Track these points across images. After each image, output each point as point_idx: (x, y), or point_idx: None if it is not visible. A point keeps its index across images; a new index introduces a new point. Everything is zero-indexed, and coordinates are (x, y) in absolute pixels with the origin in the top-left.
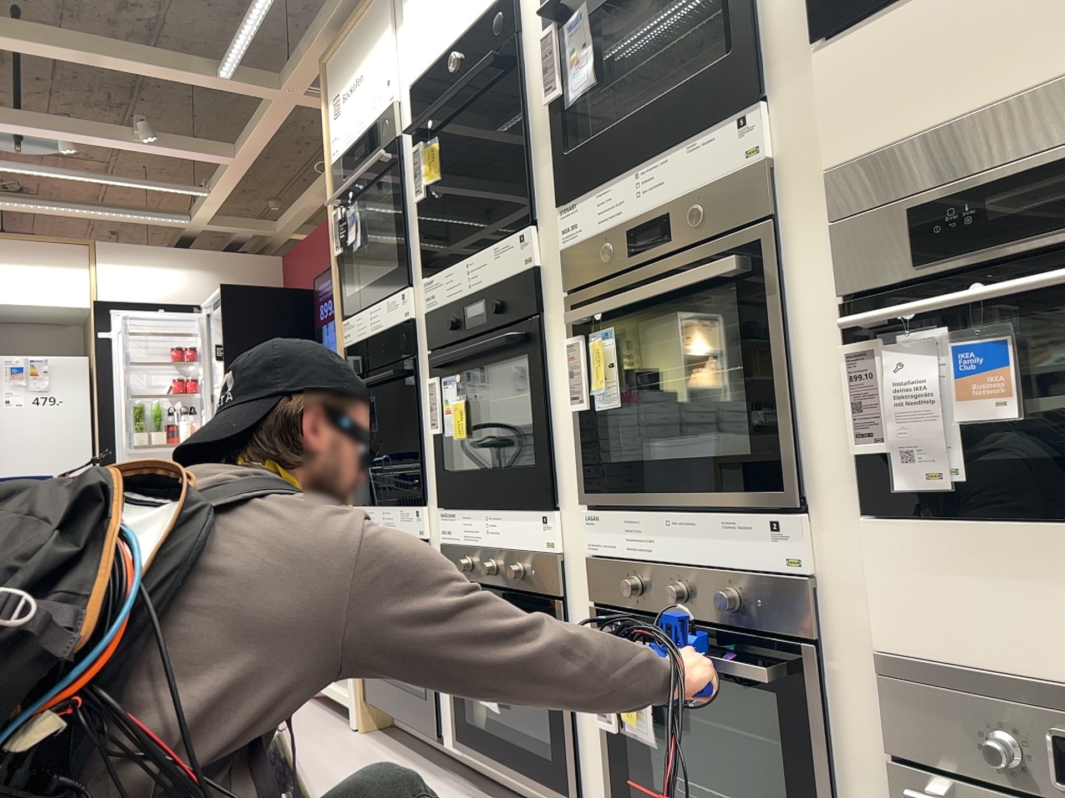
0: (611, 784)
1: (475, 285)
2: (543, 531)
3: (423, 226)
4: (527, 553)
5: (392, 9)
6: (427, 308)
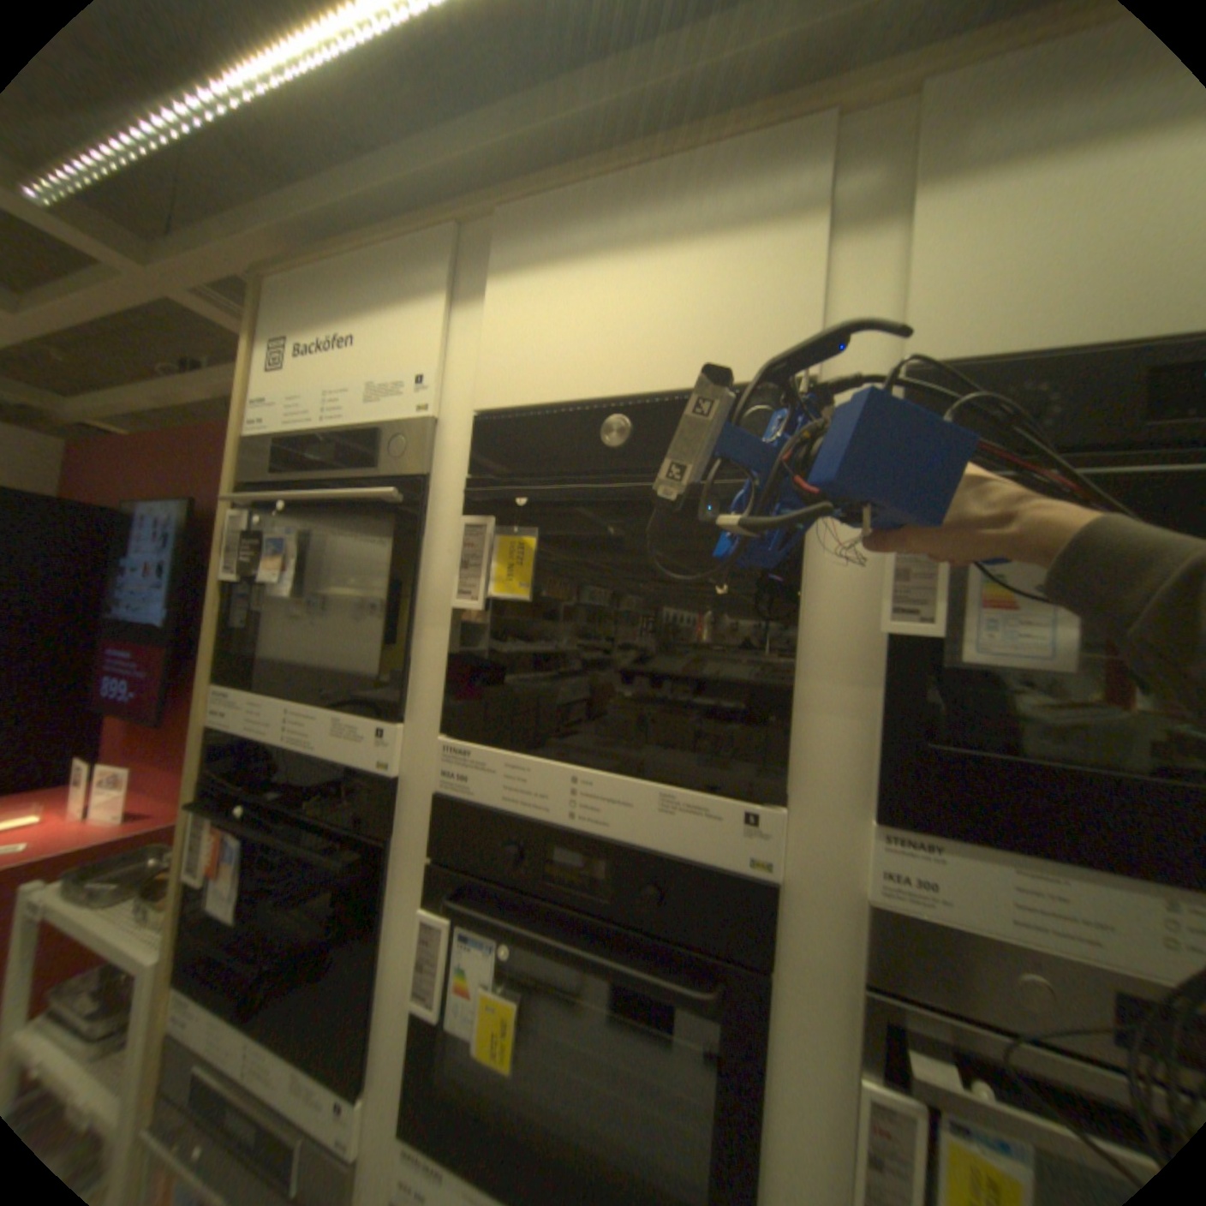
0: None
1: (591, 827)
2: None
3: (460, 648)
4: None
5: (452, 265)
6: (444, 790)
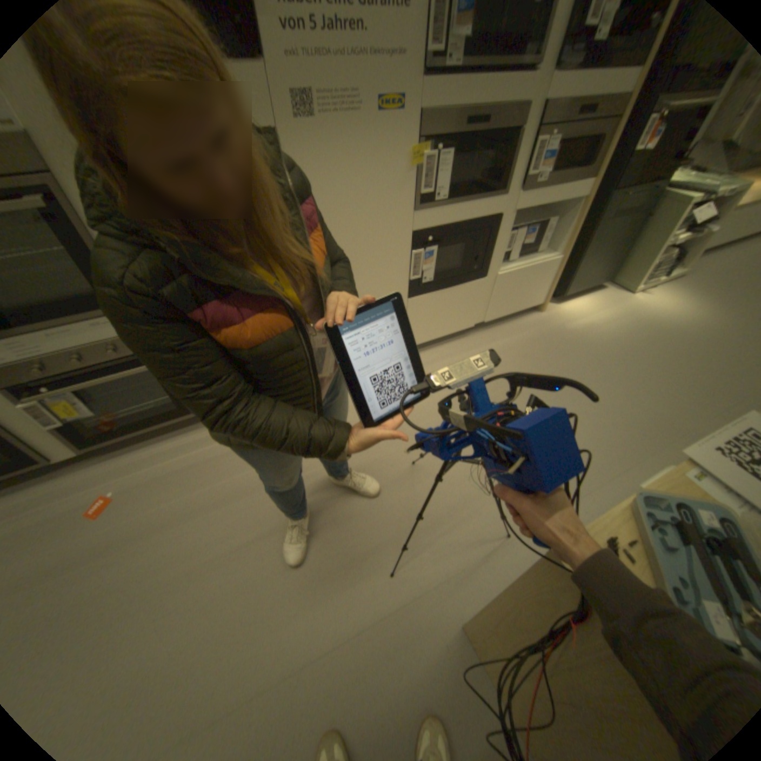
0: (63, 443)
1: None
2: None
3: None
4: None
5: None
6: None
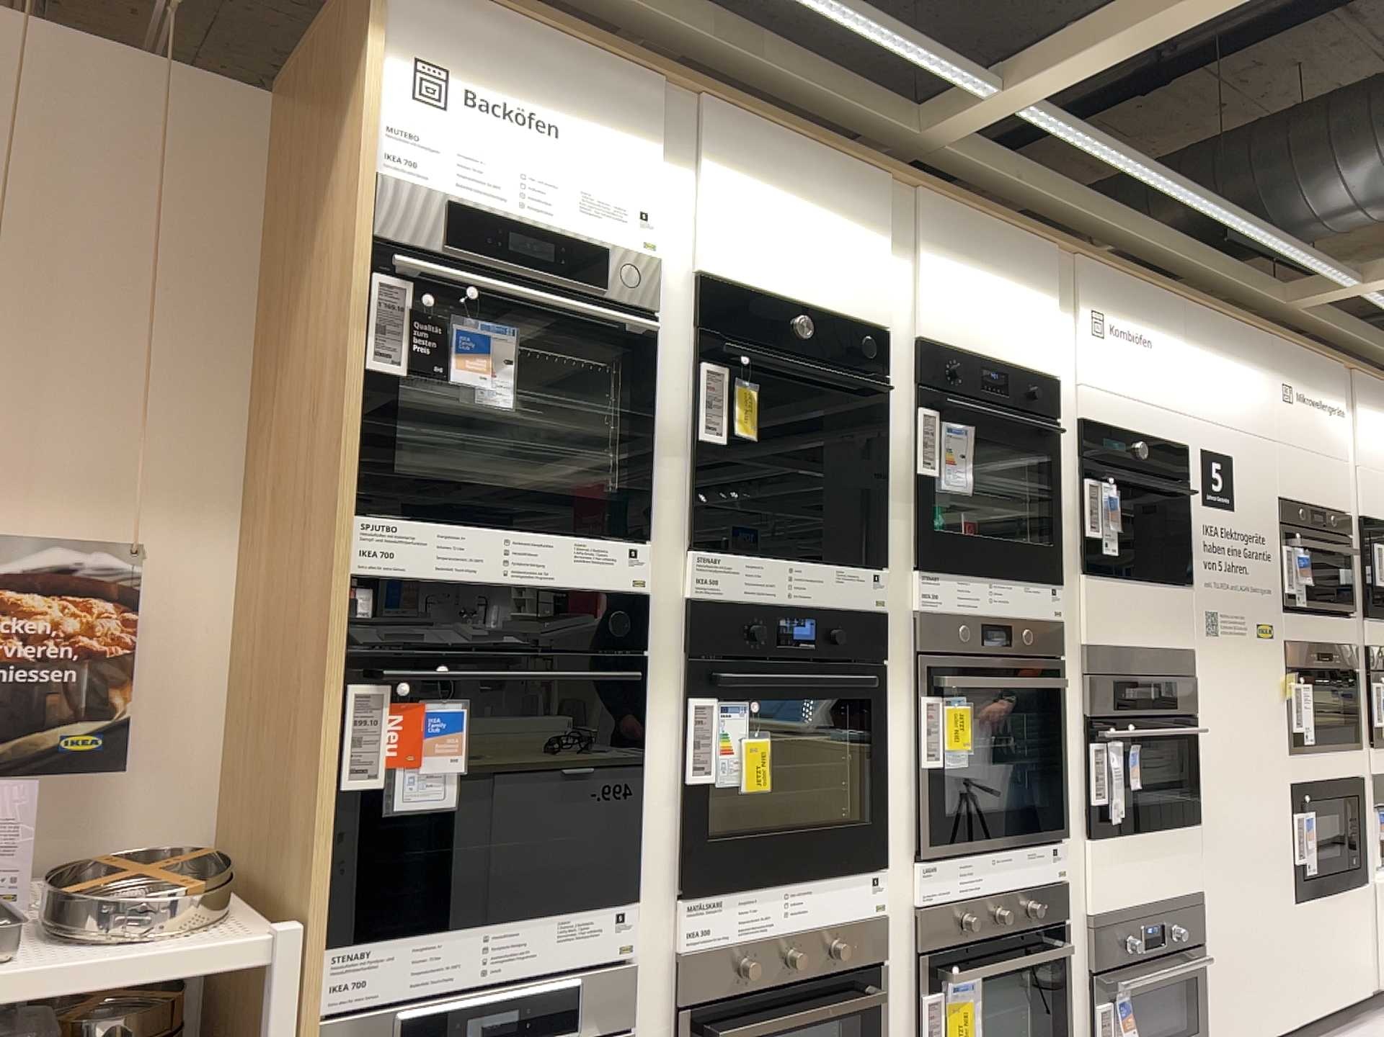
0: None
1: (803, 600)
2: (872, 890)
3: (697, 474)
4: (849, 922)
5: (666, 122)
6: (698, 594)
